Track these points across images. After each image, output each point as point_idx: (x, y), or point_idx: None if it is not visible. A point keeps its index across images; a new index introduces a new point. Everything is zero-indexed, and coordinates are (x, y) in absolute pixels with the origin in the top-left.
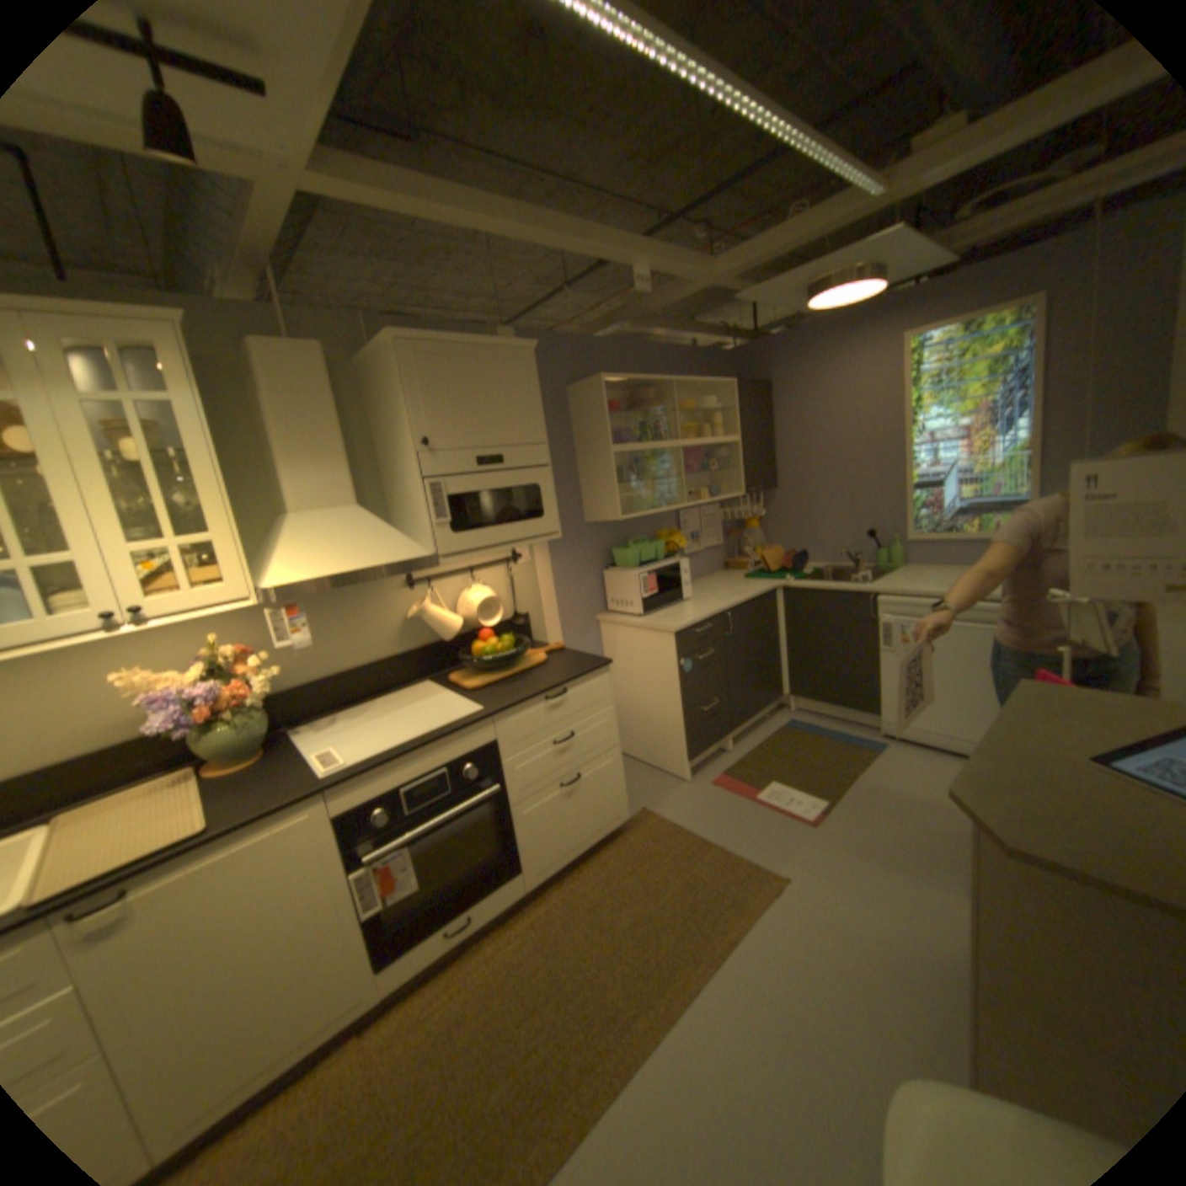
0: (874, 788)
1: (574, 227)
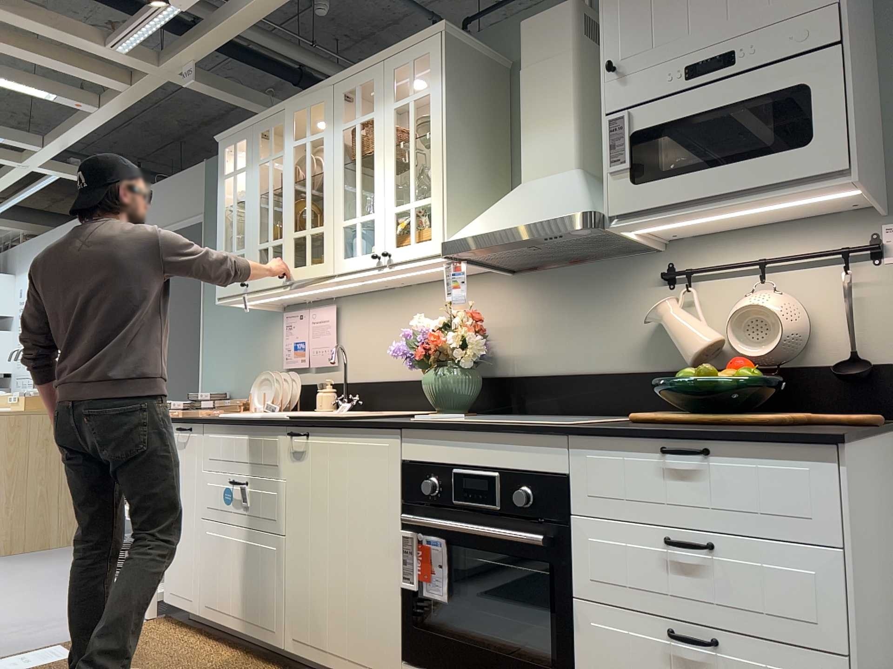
0: None
1: None
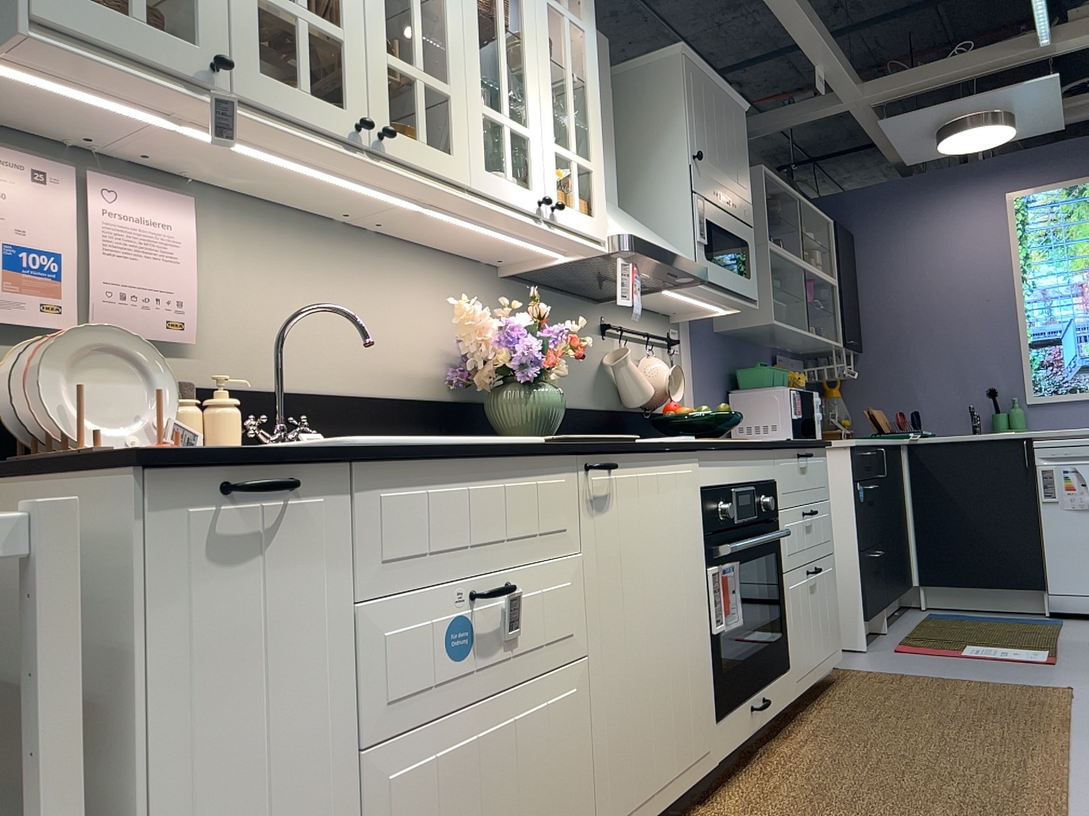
0: (1081, 639)
1: (808, 12)
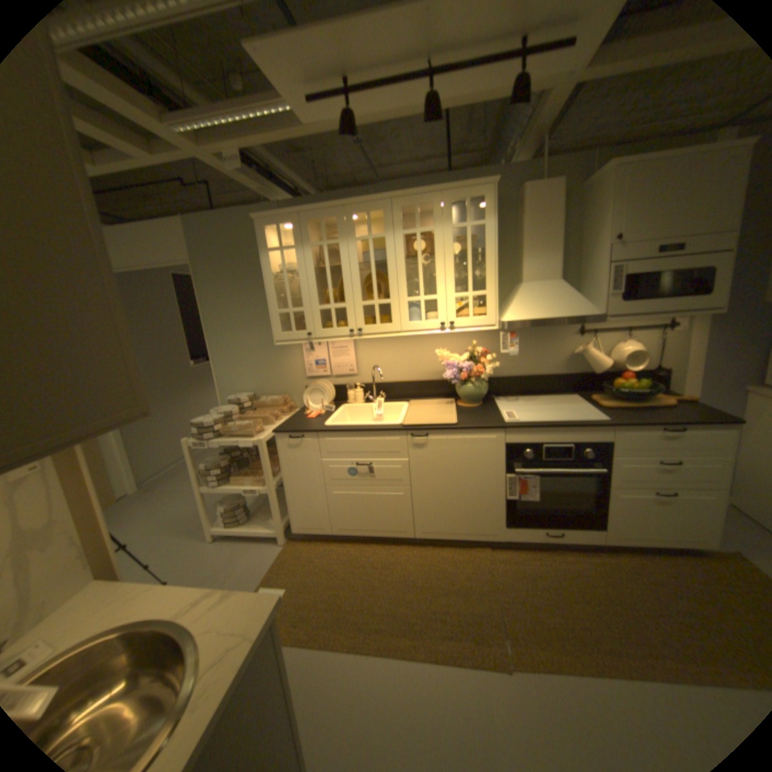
0: None
1: None
